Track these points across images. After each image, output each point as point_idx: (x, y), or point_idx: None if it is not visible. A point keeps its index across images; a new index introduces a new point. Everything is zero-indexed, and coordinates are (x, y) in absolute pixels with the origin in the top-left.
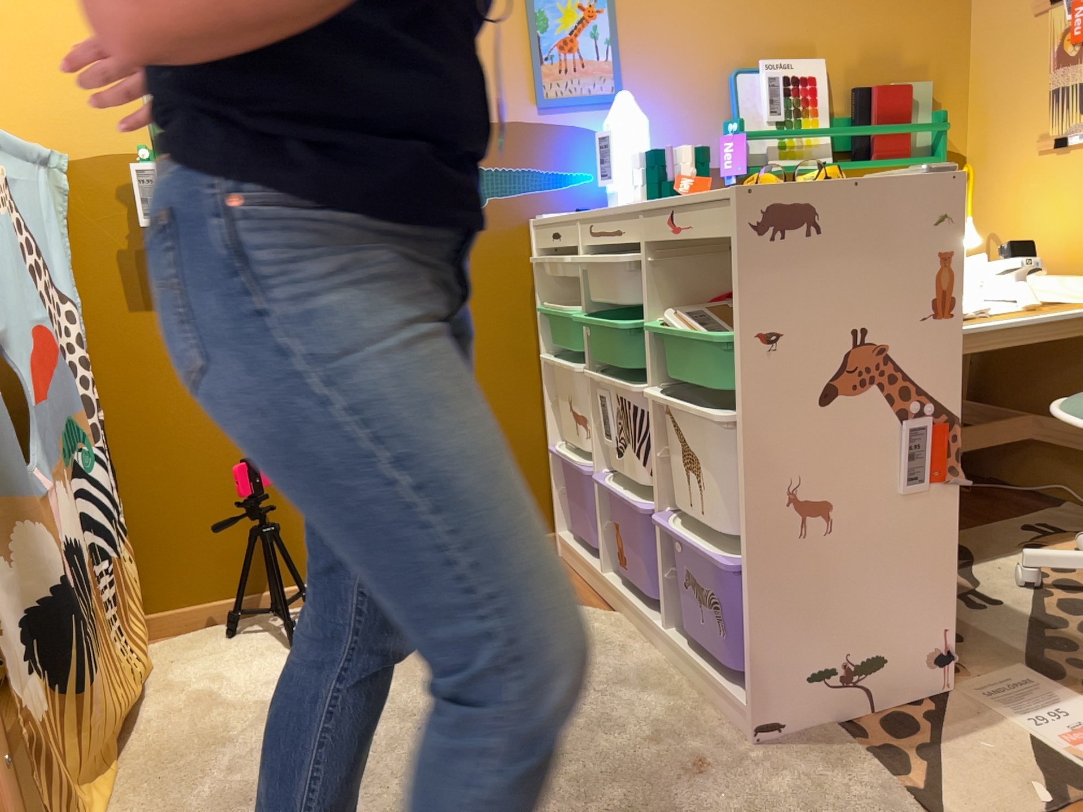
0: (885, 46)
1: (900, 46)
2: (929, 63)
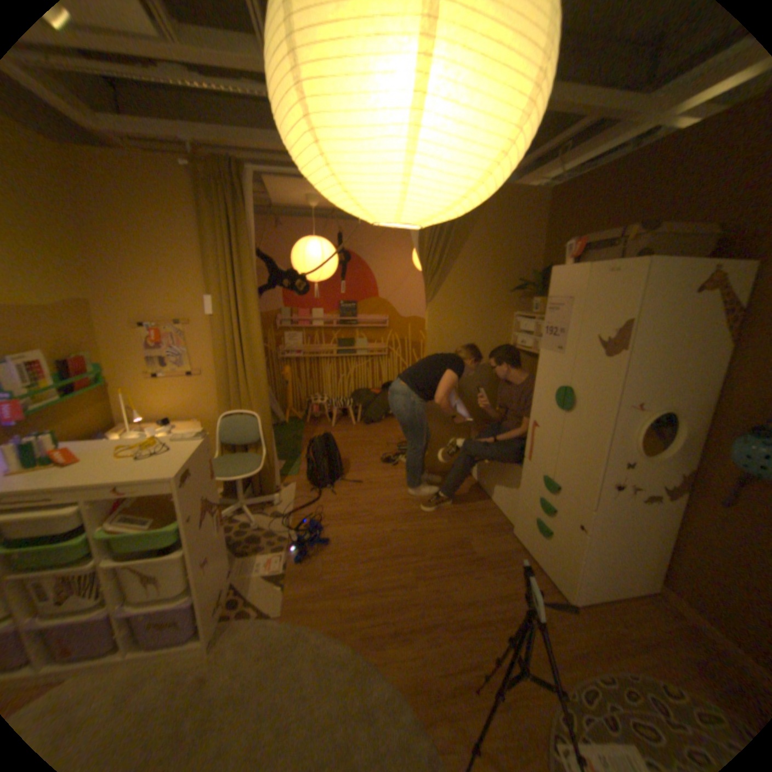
0: (65, 337)
1: (71, 336)
2: (84, 342)
